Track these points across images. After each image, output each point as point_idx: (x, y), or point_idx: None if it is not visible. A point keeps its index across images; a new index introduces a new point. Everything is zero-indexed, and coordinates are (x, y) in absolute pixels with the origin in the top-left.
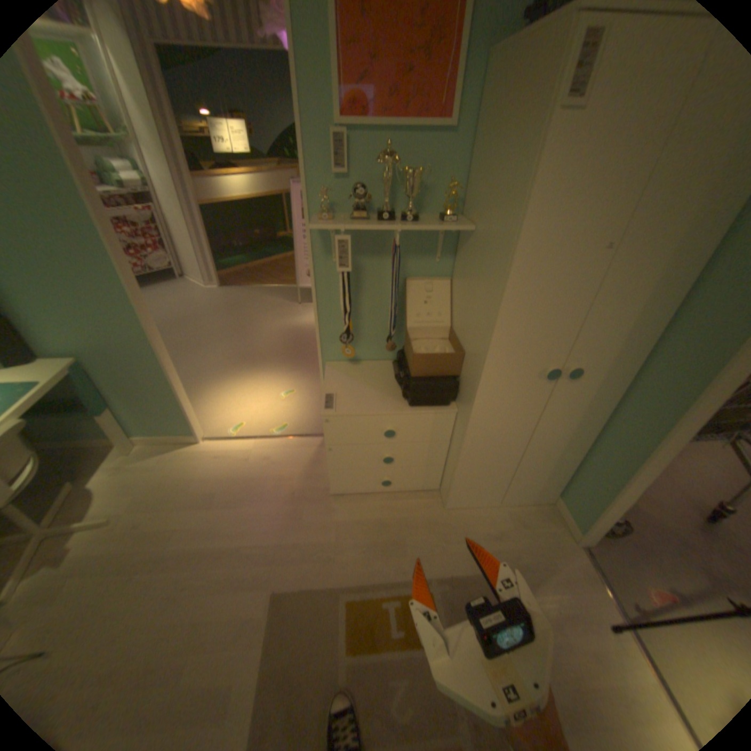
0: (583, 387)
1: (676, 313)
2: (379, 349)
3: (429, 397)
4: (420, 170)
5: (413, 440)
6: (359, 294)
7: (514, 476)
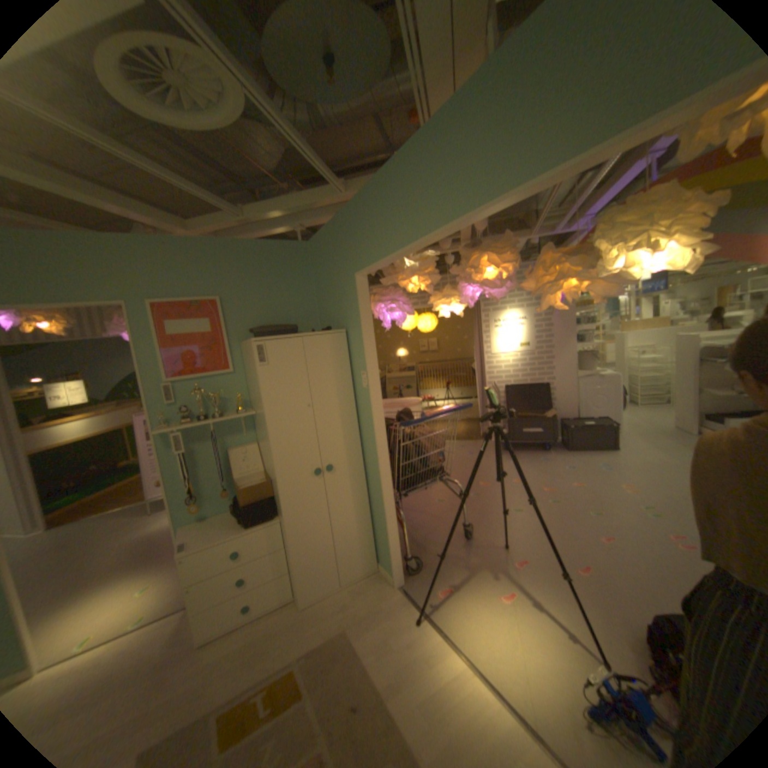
0: (339, 476)
1: (359, 427)
2: (220, 505)
3: (256, 517)
4: (218, 394)
5: (255, 558)
6: (196, 469)
7: (335, 556)
